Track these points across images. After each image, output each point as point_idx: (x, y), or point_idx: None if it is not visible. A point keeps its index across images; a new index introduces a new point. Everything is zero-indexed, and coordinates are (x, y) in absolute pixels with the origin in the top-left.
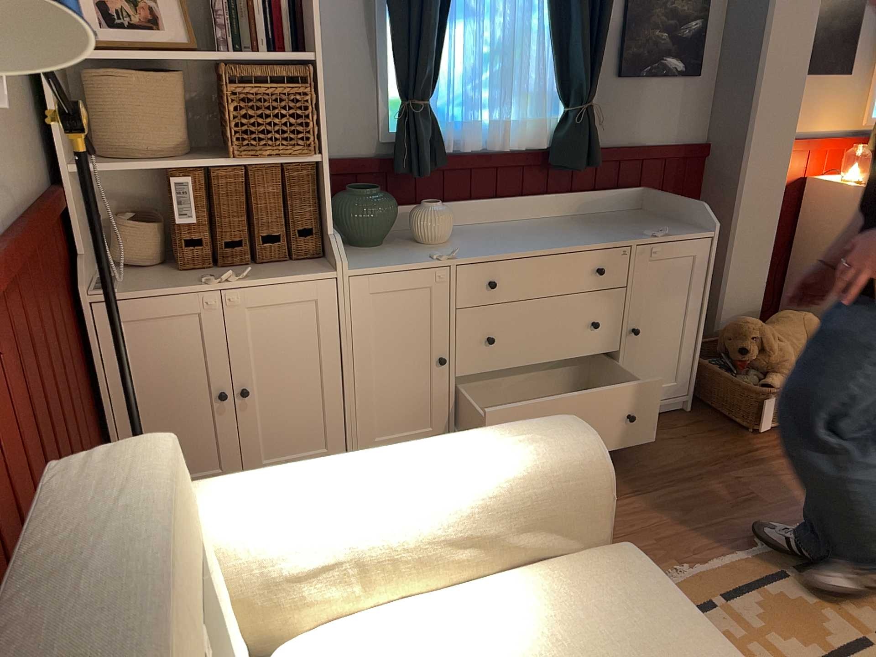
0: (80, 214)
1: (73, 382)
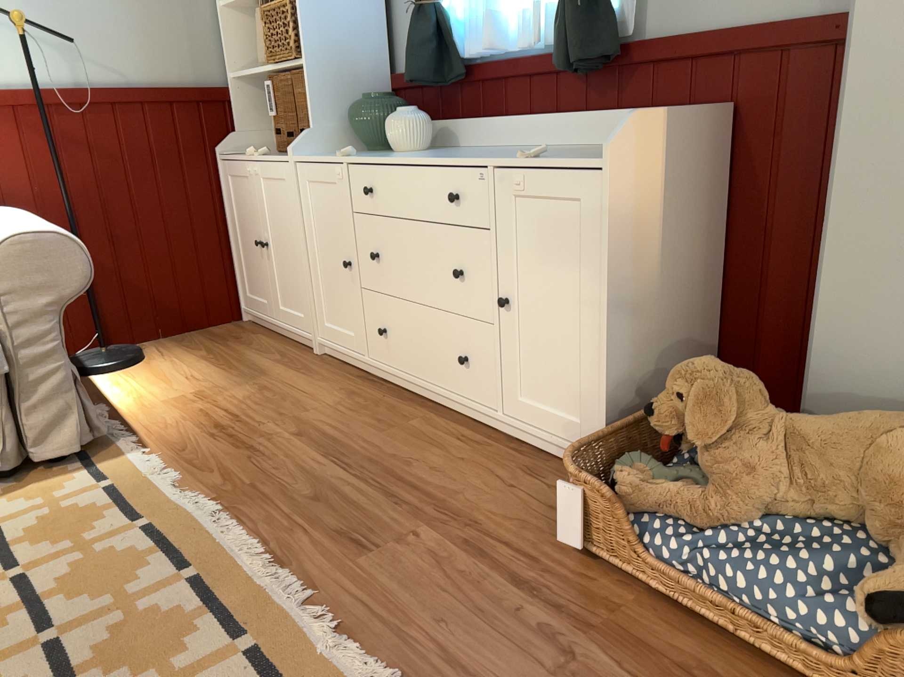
0: (244, 107)
1: (175, 197)
